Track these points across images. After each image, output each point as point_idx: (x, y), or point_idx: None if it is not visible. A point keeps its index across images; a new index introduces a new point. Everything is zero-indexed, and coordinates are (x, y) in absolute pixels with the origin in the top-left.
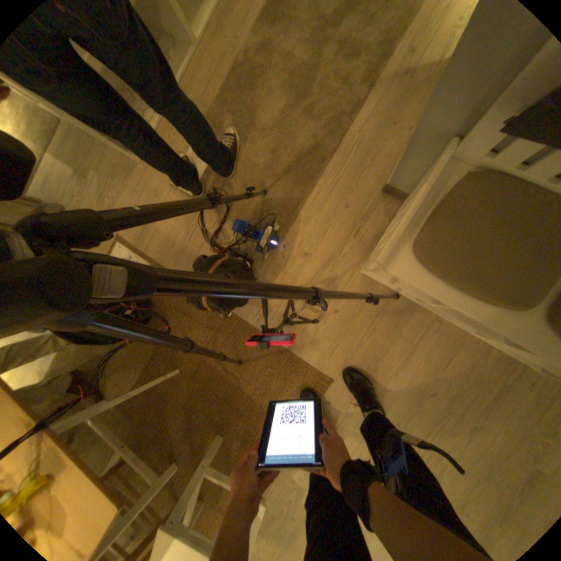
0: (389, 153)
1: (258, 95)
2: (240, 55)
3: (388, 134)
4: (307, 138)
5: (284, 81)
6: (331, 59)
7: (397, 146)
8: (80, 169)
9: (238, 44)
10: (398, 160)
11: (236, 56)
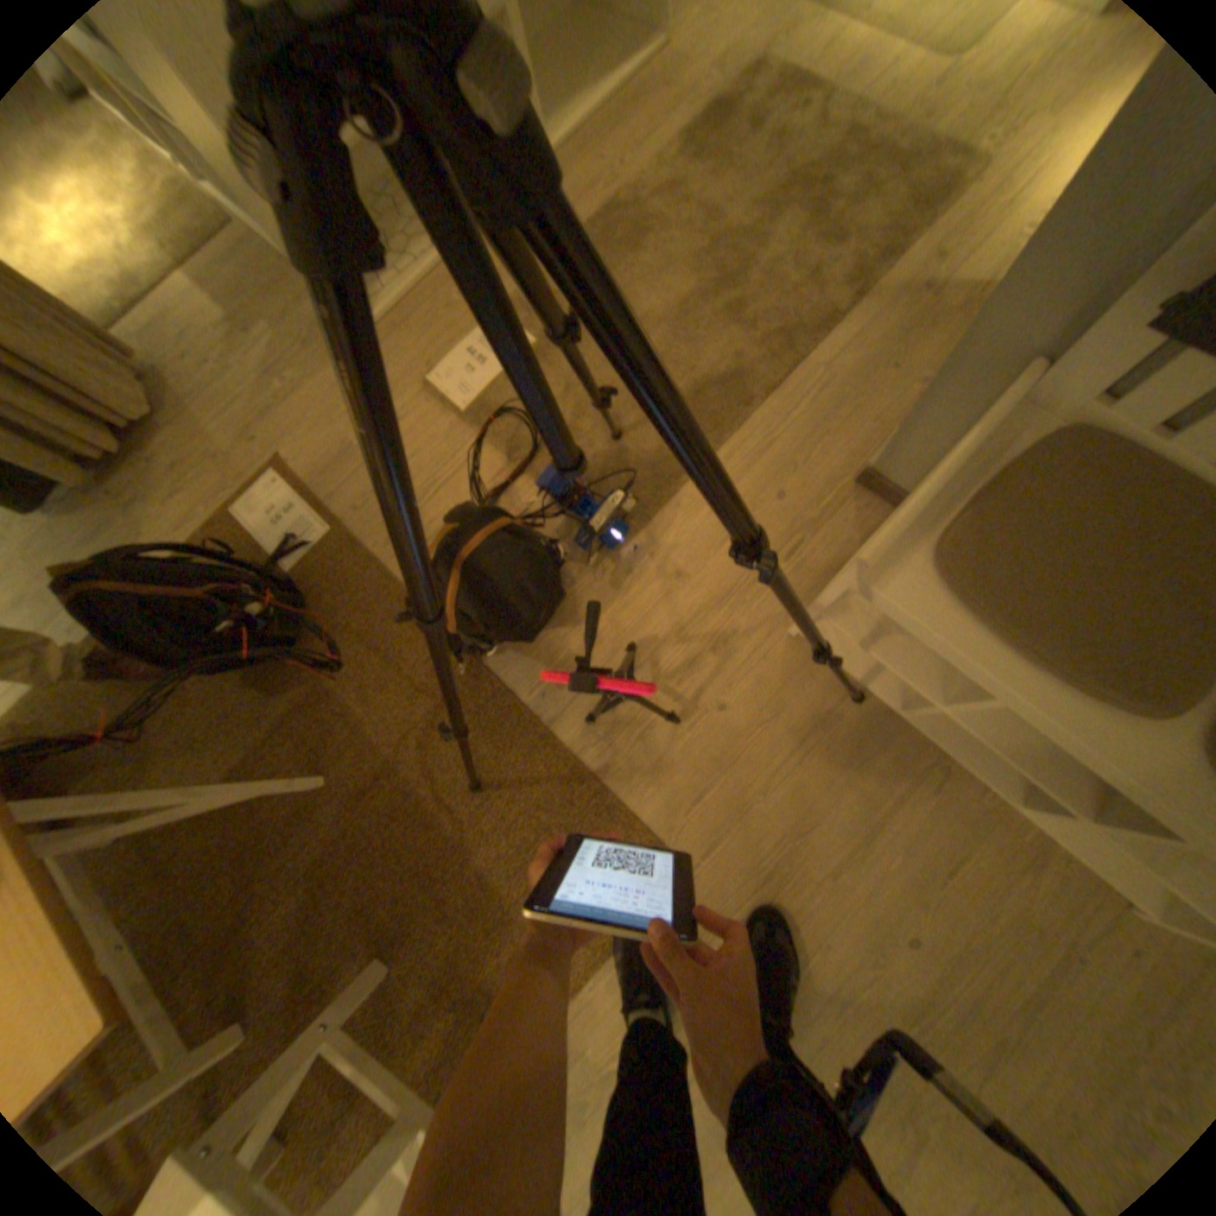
0: (878, 415)
1: (644, 264)
2: (625, 194)
3: (881, 383)
4: (724, 356)
5: (698, 253)
6: (794, 237)
7: (896, 406)
8: (244, 315)
9: (625, 176)
10: (894, 432)
11: (617, 193)
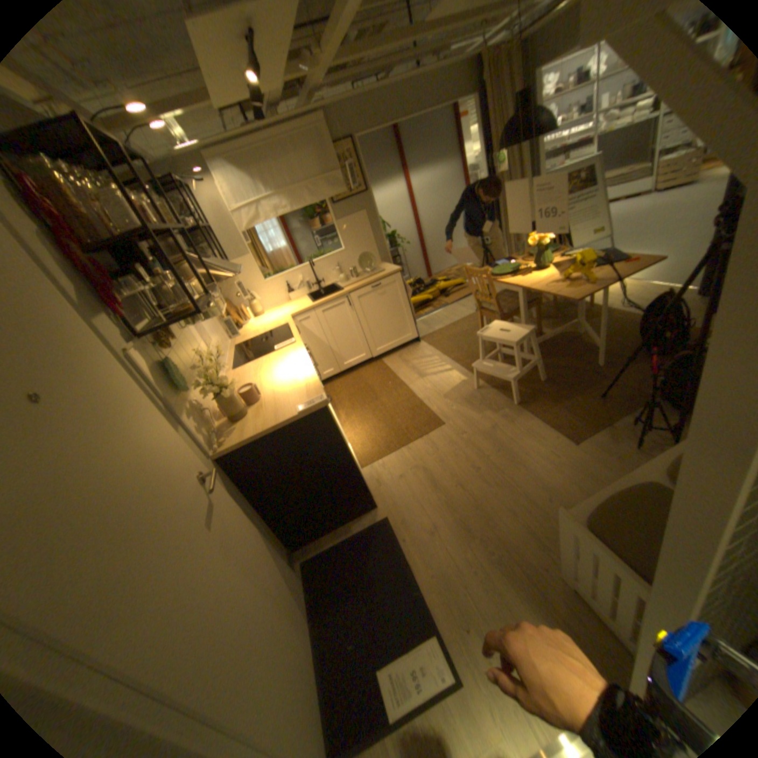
0: None
1: None
2: None
3: None
4: None
5: None
6: None
7: None
8: None
9: None
10: None
11: None
